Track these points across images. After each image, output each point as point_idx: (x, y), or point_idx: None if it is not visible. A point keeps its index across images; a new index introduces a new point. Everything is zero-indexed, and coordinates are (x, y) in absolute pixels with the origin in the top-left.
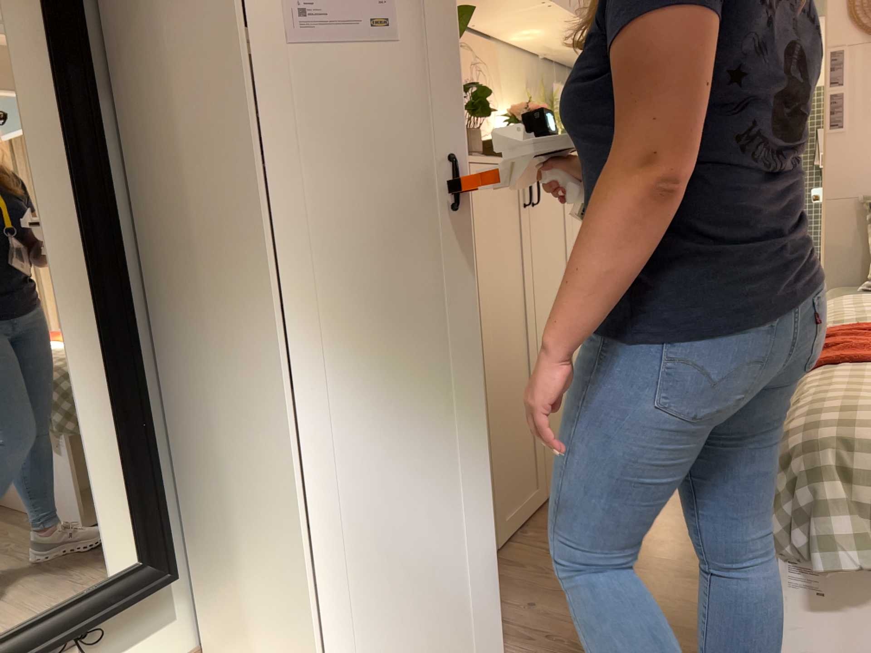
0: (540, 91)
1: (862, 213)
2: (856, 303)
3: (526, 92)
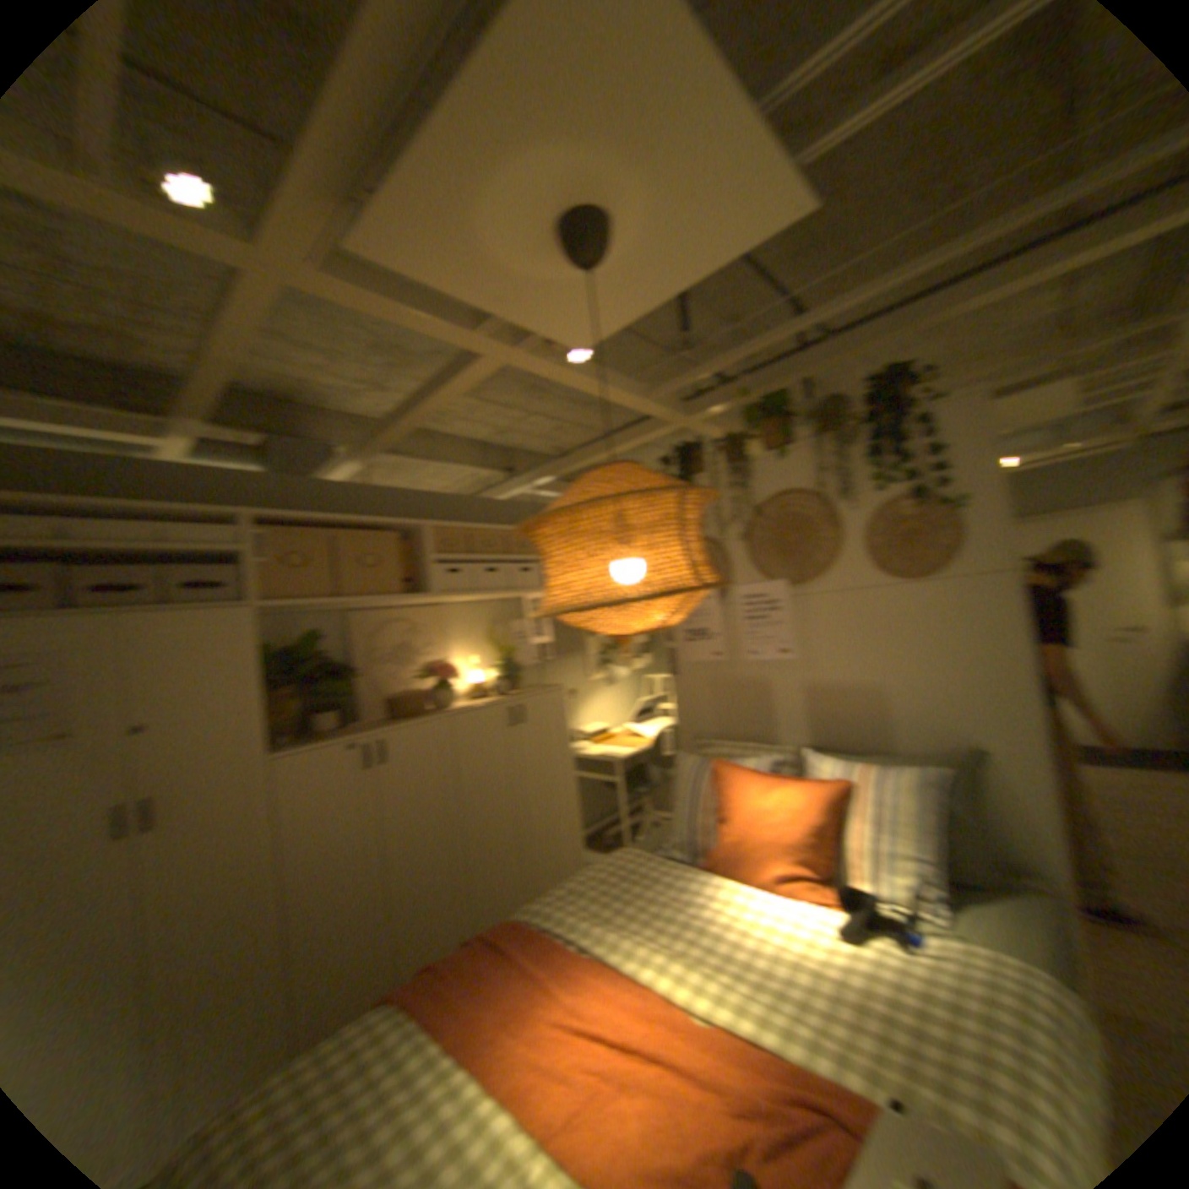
0: (489, 633)
1: (699, 748)
2: (597, 870)
3: (480, 633)
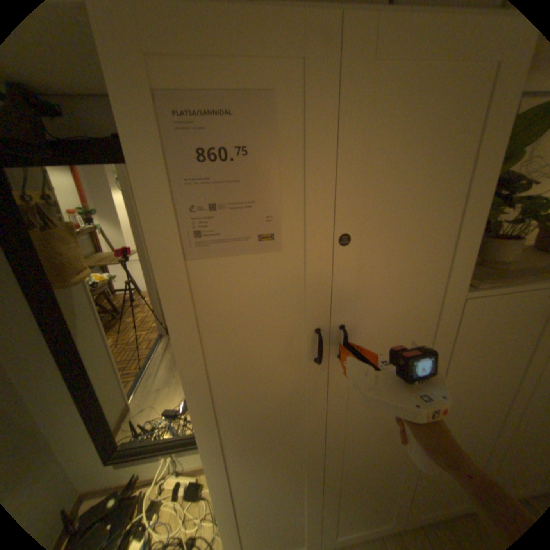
0: None
1: None
2: None
3: None
